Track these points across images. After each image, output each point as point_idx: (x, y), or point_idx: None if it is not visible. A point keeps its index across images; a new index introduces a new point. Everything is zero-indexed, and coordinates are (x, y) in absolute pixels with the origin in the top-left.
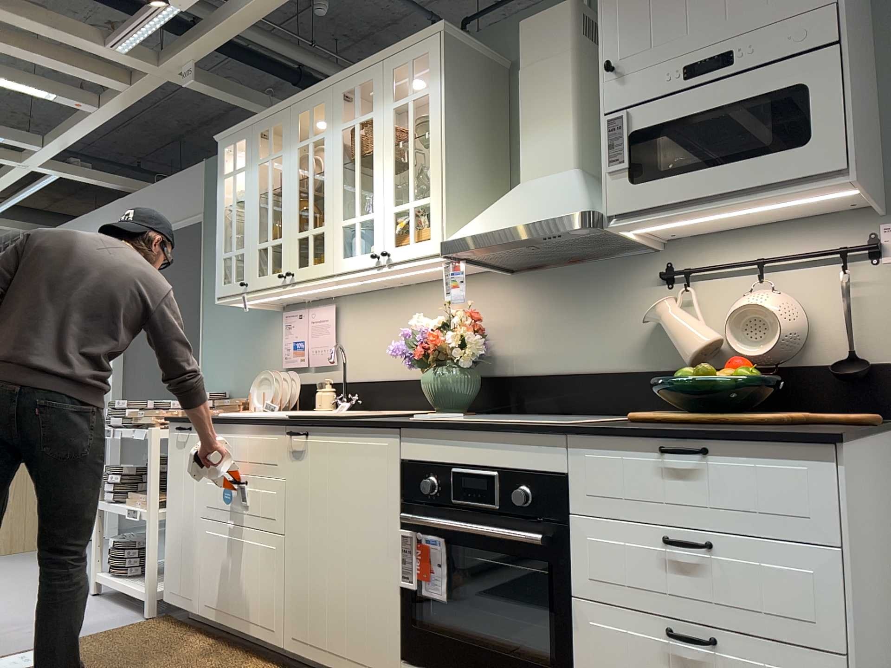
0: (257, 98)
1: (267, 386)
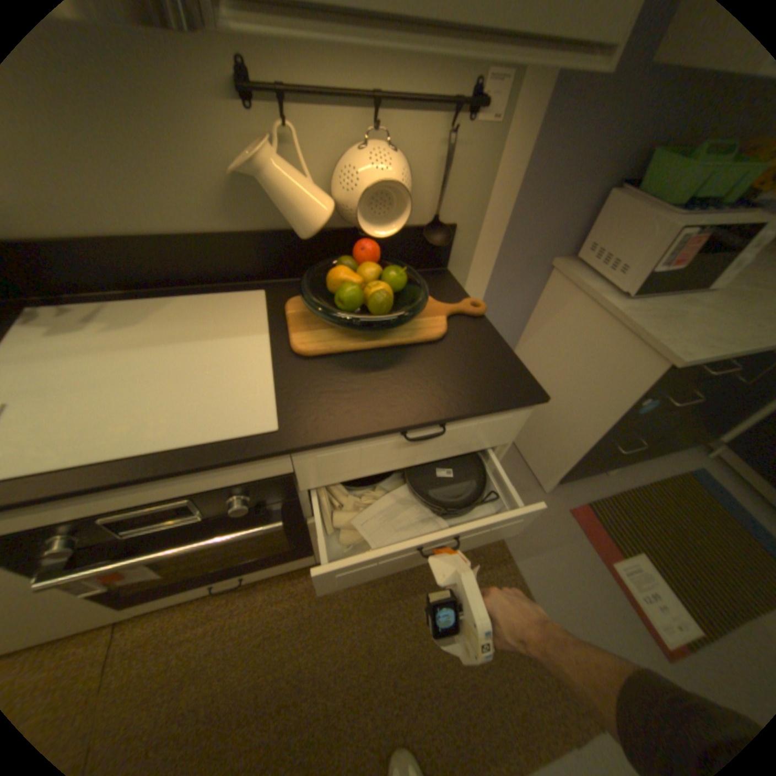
0: None
1: None
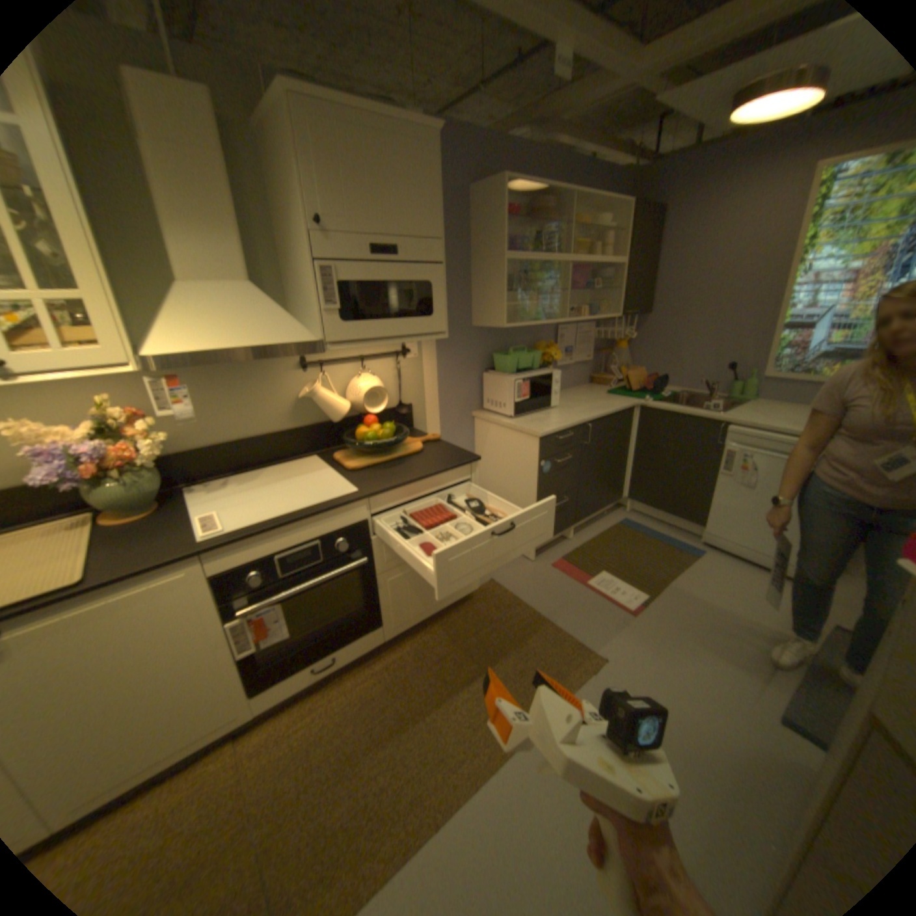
0: None
1: None
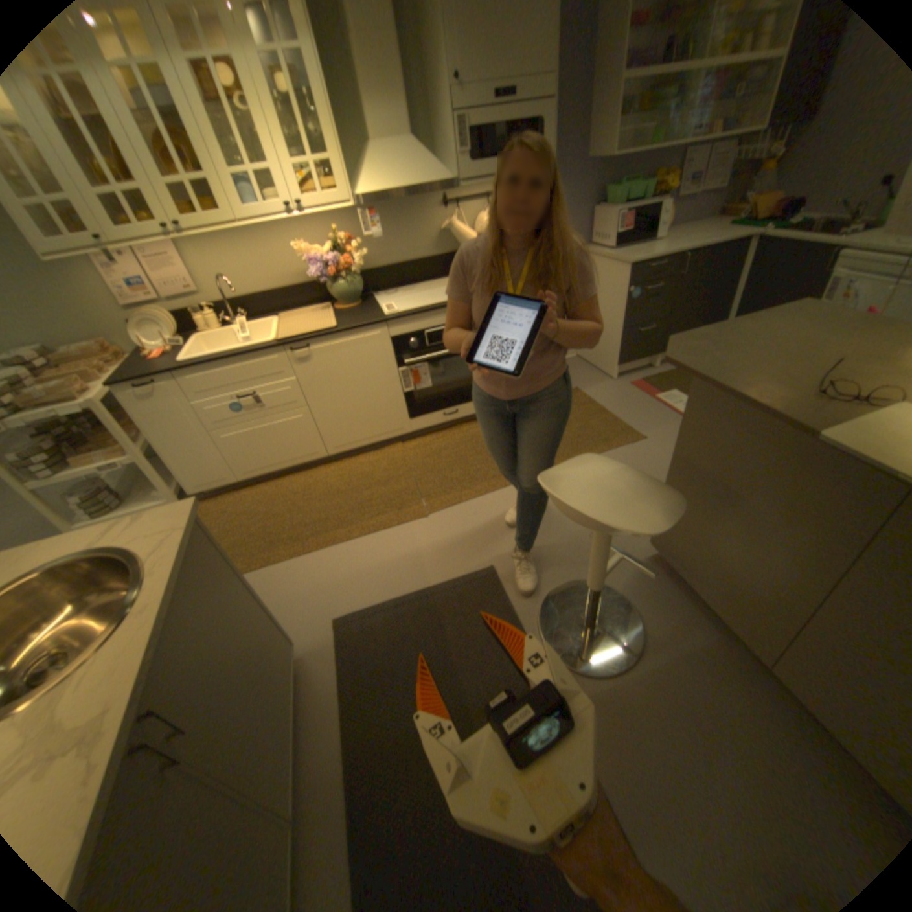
0: None
1: (147, 326)
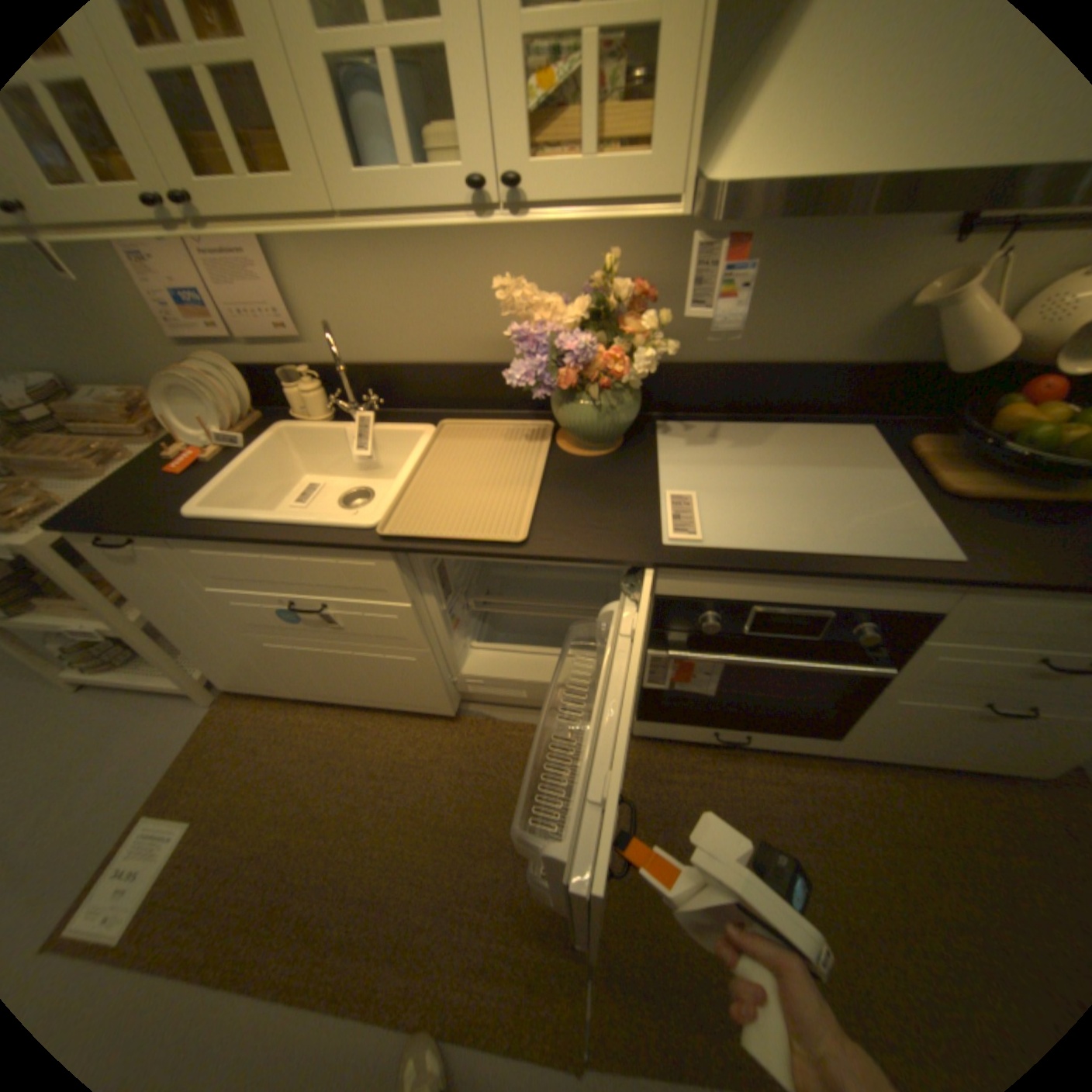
0: None
1: (185, 396)
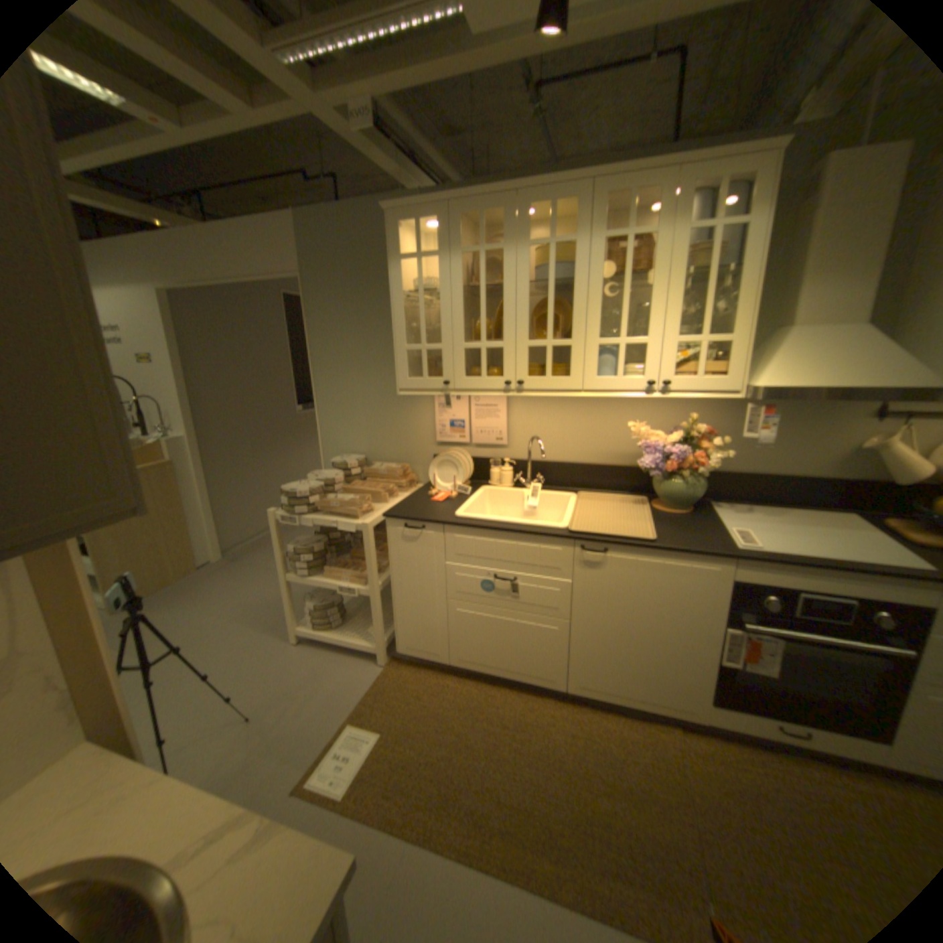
0: (386, 148)
1: (447, 467)
